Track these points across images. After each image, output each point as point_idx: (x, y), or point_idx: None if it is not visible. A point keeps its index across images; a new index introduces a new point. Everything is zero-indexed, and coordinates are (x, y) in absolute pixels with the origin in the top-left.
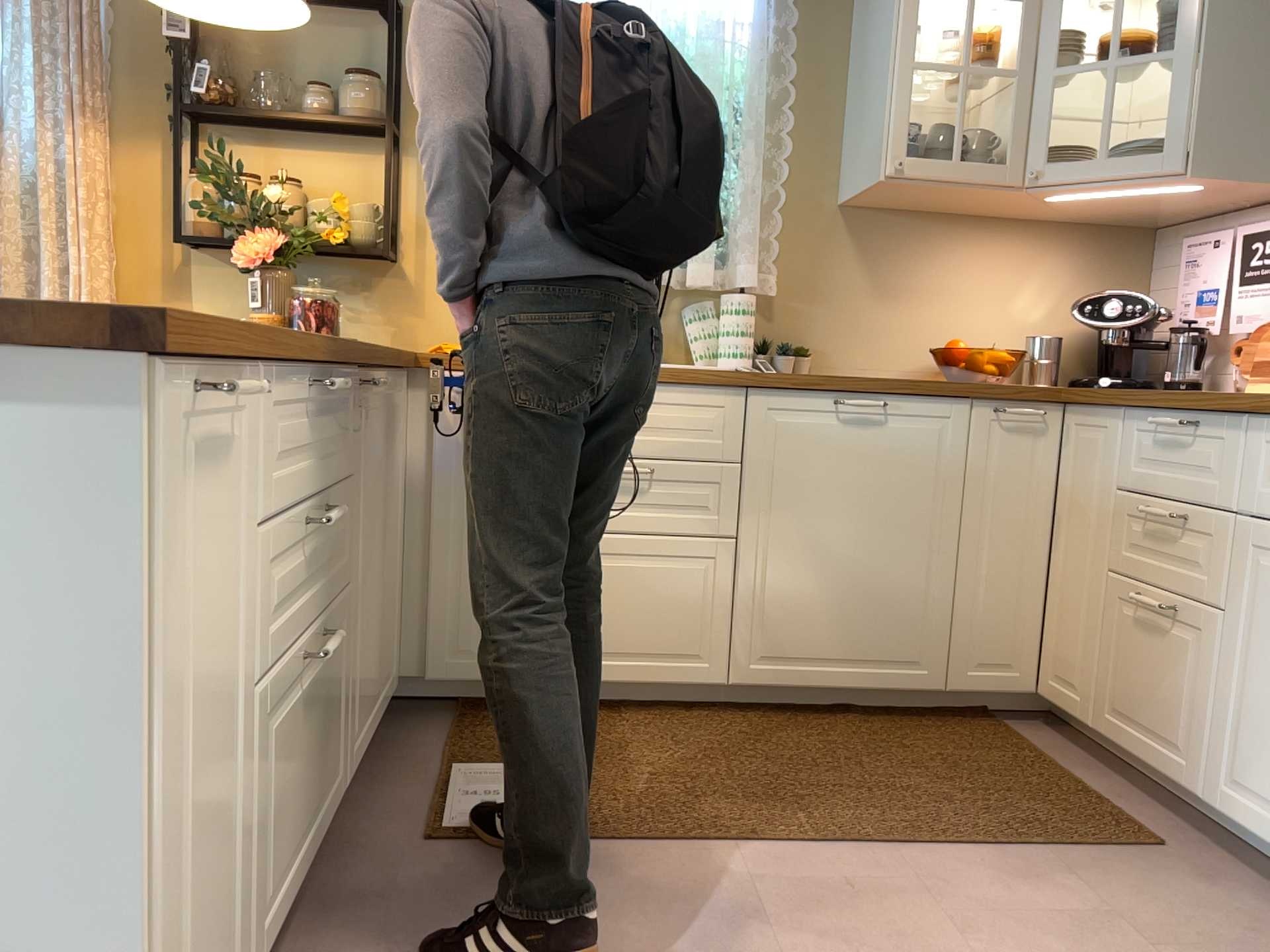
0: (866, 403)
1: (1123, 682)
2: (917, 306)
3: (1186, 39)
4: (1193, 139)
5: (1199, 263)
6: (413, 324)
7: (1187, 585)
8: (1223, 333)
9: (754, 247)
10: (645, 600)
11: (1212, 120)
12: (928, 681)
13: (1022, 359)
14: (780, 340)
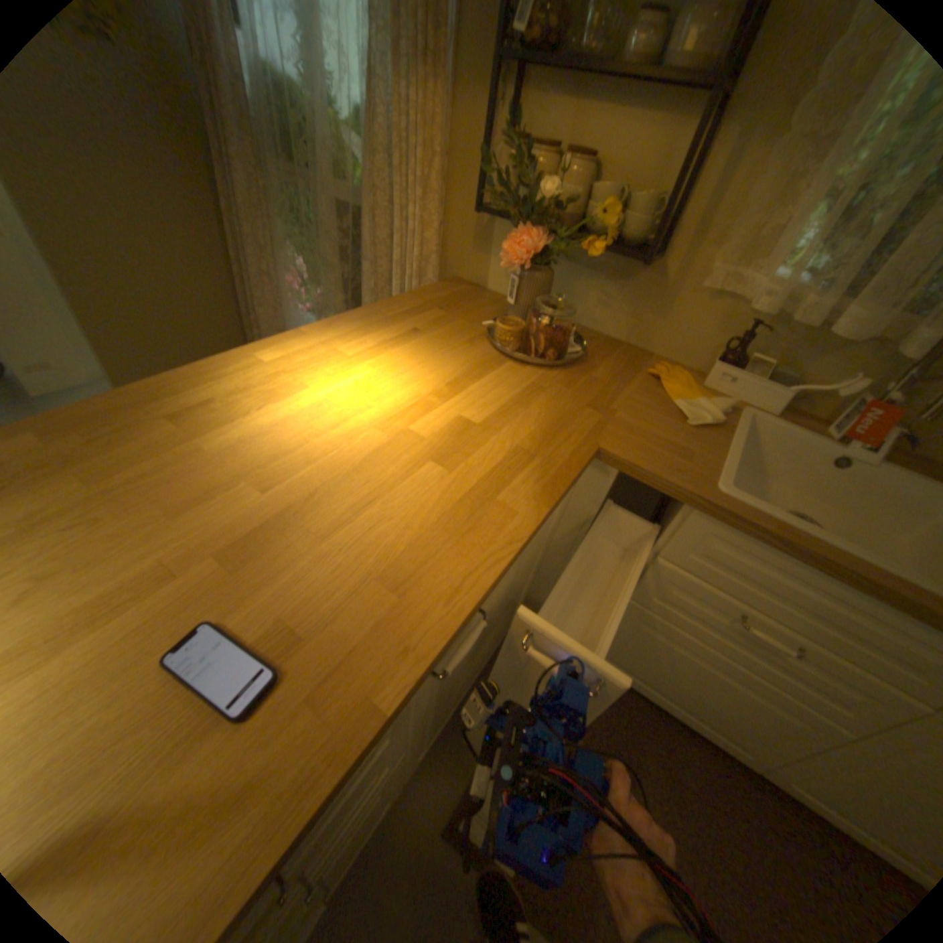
0: None
1: None
2: None
3: None
4: None
5: None
6: (653, 323)
7: None
8: None
9: None
10: (724, 702)
11: None
12: None
13: None
14: None
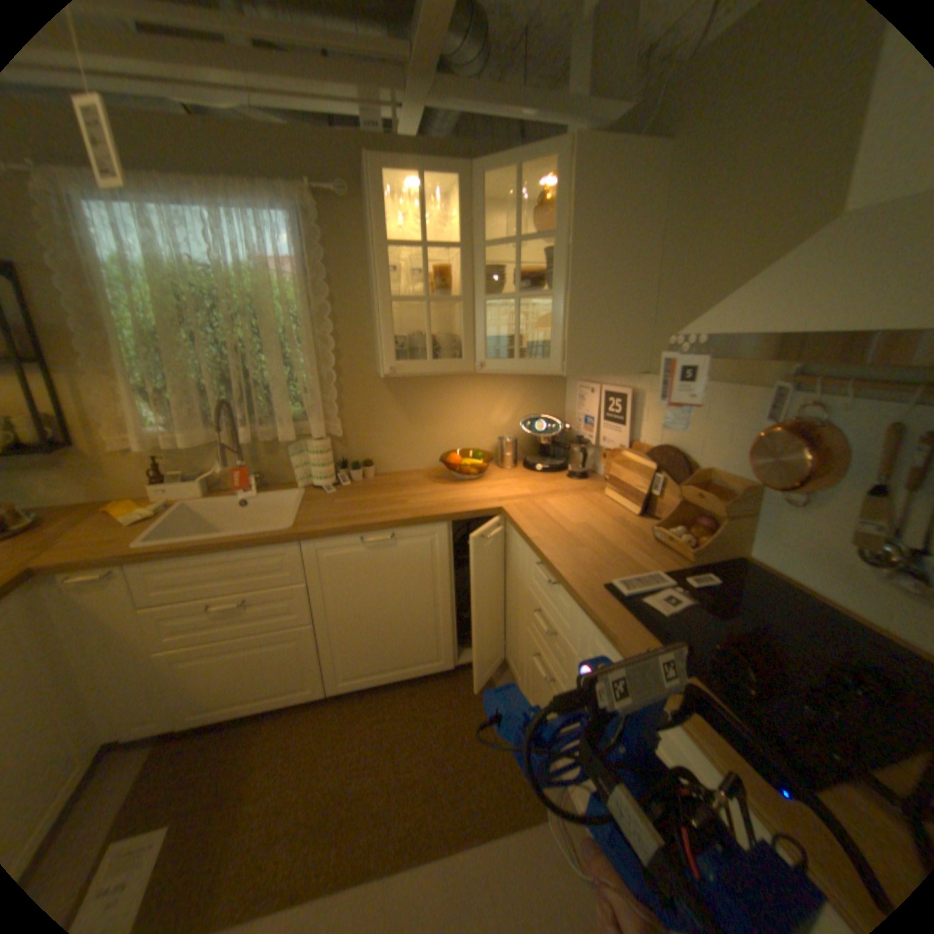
0: (377, 541)
1: (535, 692)
2: (435, 427)
3: (559, 284)
4: (566, 353)
5: (584, 399)
6: (99, 484)
7: (558, 672)
8: (598, 440)
9: (326, 407)
10: (259, 670)
11: (577, 339)
12: (442, 668)
13: (492, 459)
14: (354, 458)
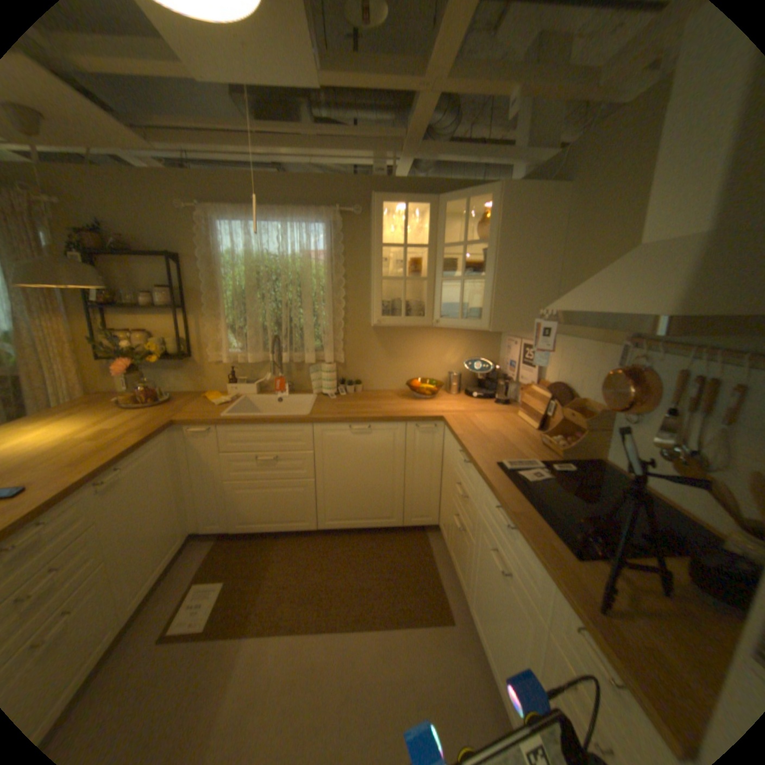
0: (360, 429)
1: (455, 544)
2: (405, 361)
3: (489, 272)
4: (492, 316)
5: (511, 349)
6: (201, 381)
7: (468, 524)
8: (520, 378)
9: (335, 343)
10: (280, 503)
11: (500, 307)
12: (395, 525)
13: (442, 386)
14: (350, 378)
